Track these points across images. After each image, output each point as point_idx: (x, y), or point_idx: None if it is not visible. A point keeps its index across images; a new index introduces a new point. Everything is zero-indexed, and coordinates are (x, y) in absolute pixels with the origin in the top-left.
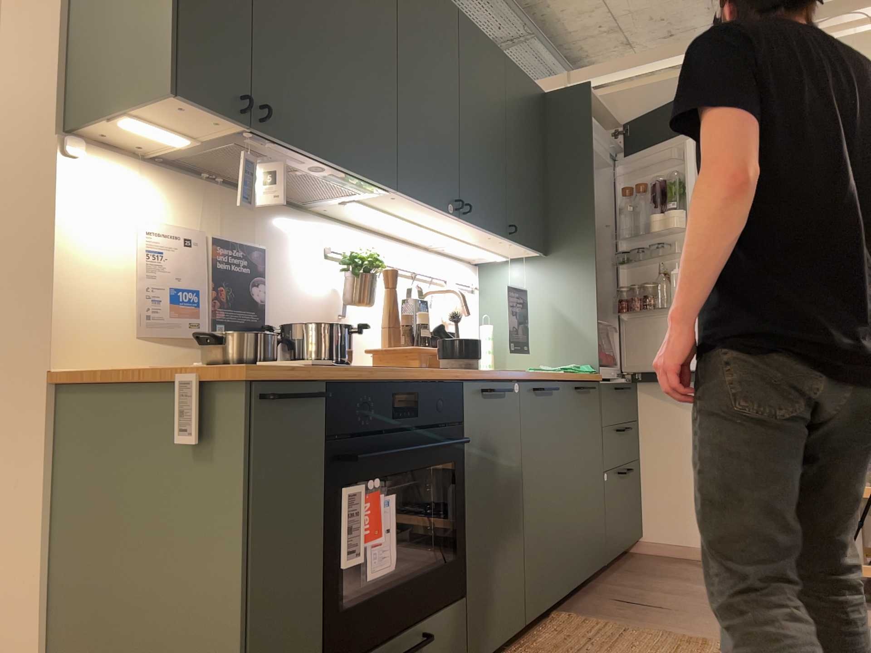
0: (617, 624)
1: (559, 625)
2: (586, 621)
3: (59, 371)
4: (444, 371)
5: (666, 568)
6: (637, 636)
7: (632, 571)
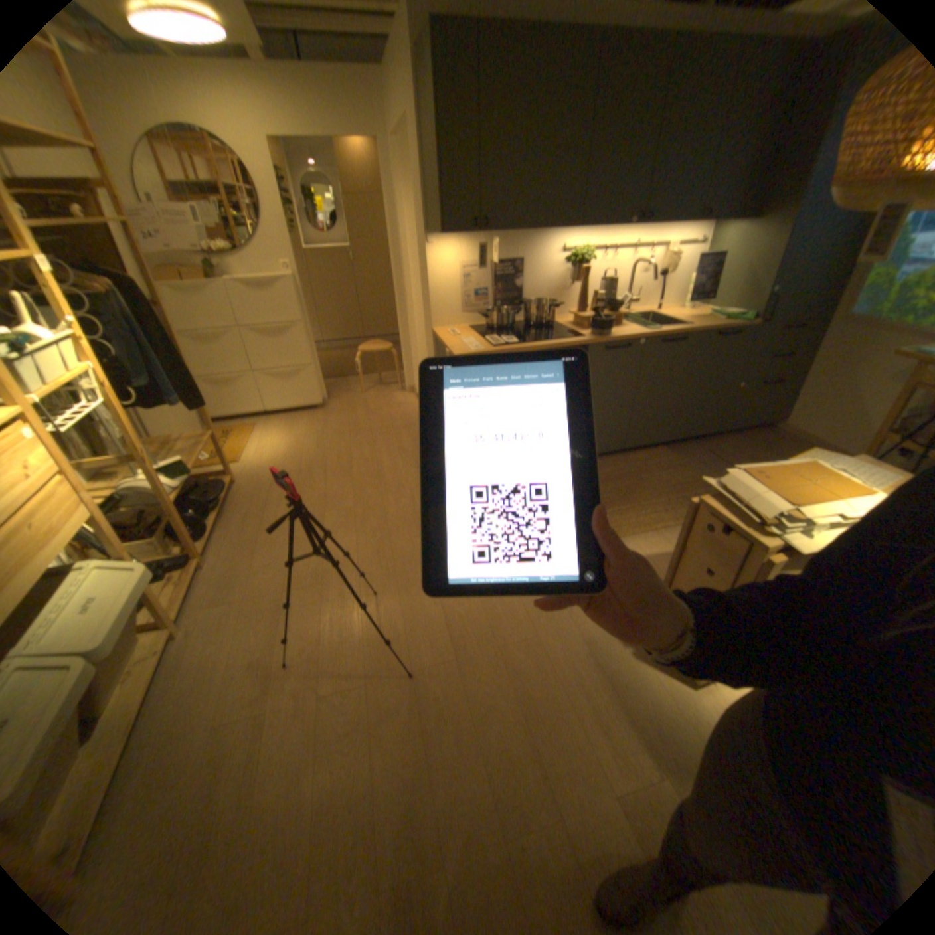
0: (683, 462)
1: (654, 453)
2: (670, 456)
3: (433, 330)
4: (585, 336)
5: (777, 444)
6: (684, 470)
7: (750, 439)
